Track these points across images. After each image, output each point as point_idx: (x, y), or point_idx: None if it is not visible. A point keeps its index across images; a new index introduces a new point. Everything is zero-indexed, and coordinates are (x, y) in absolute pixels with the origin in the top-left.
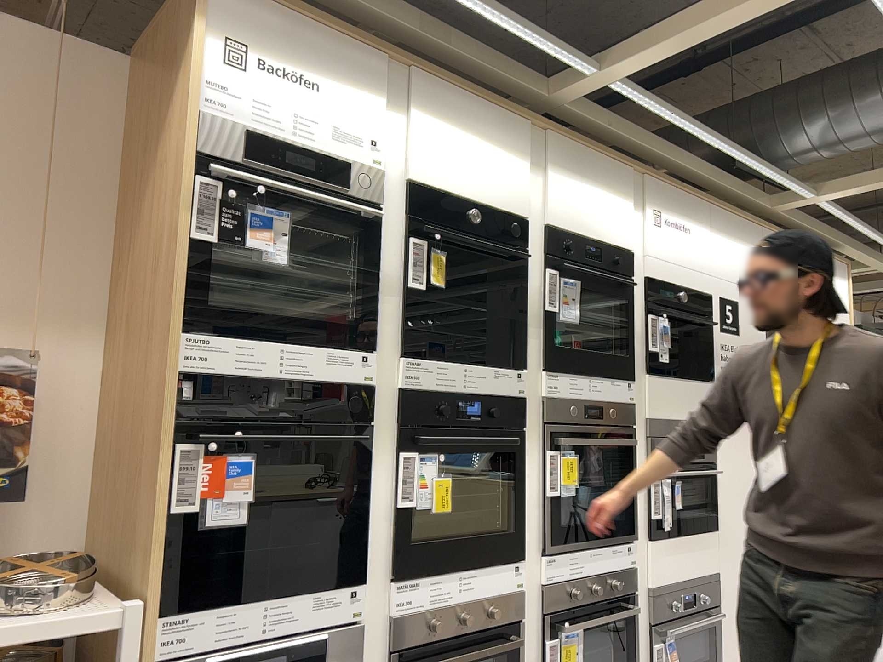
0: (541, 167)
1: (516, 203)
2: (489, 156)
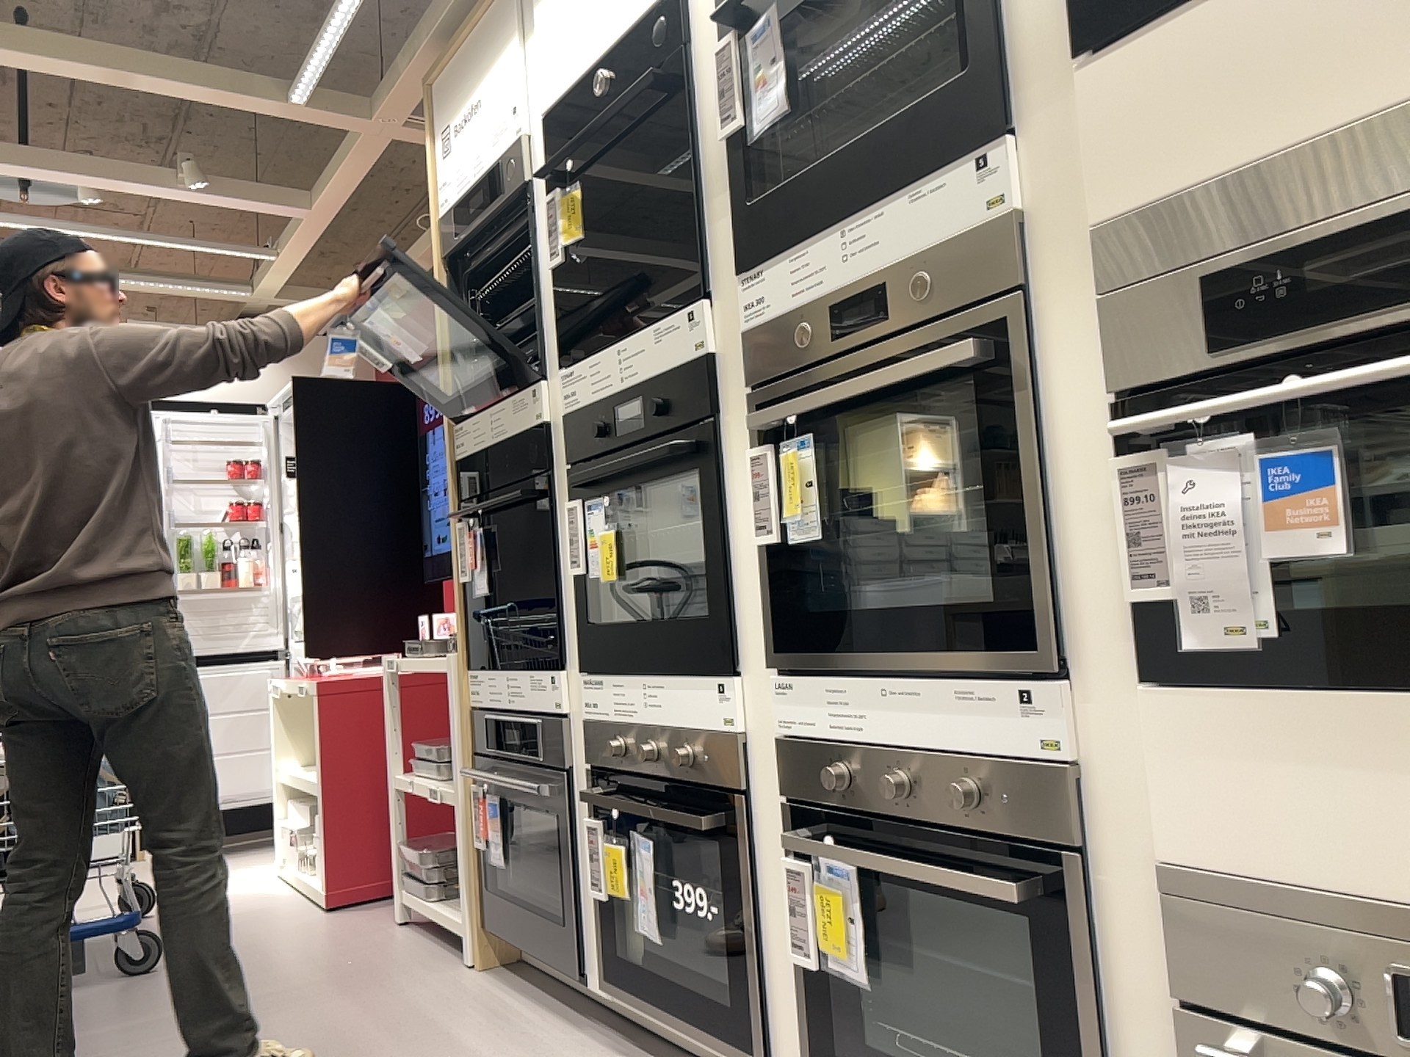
0: None
1: None
2: None
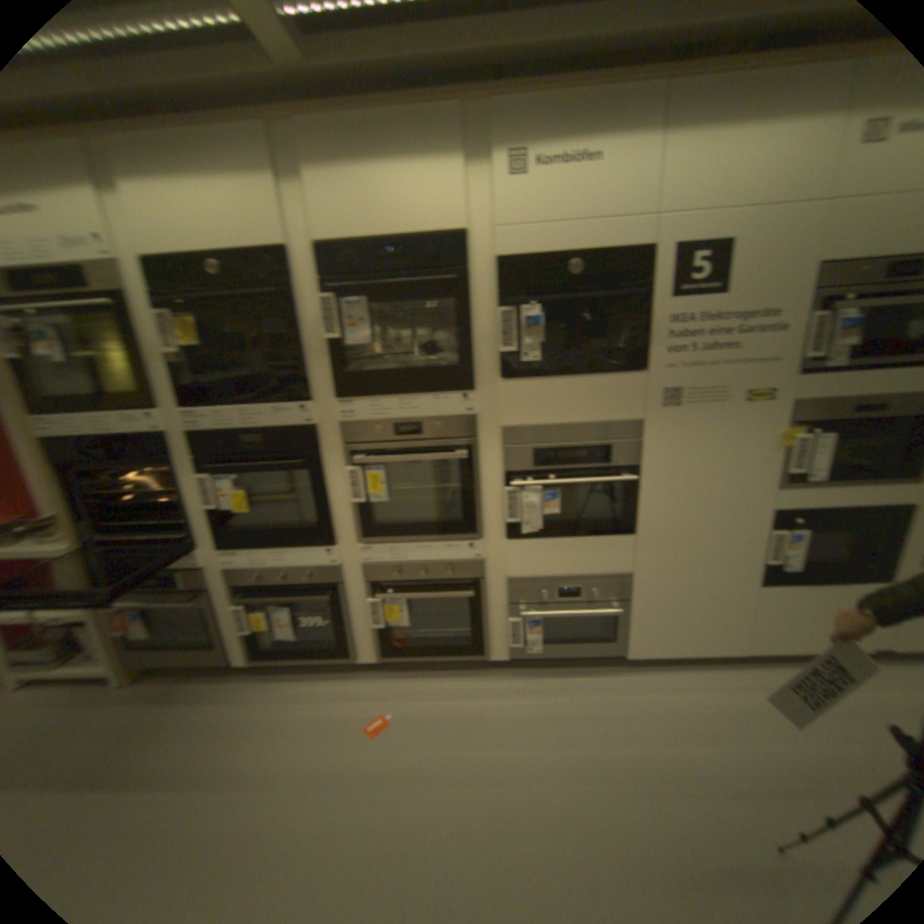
0: (295, 163)
1: (262, 228)
2: (211, 185)
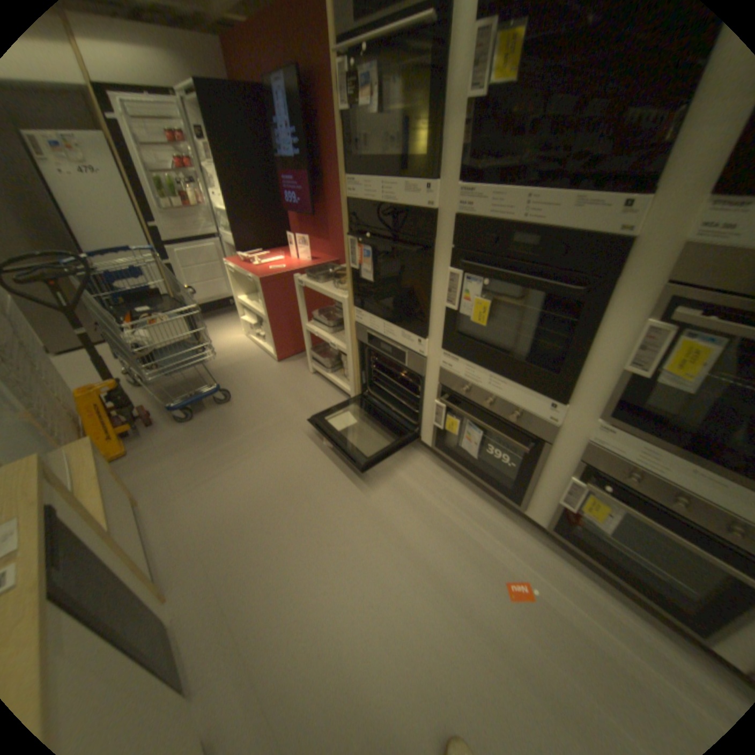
0: None
1: None
2: None
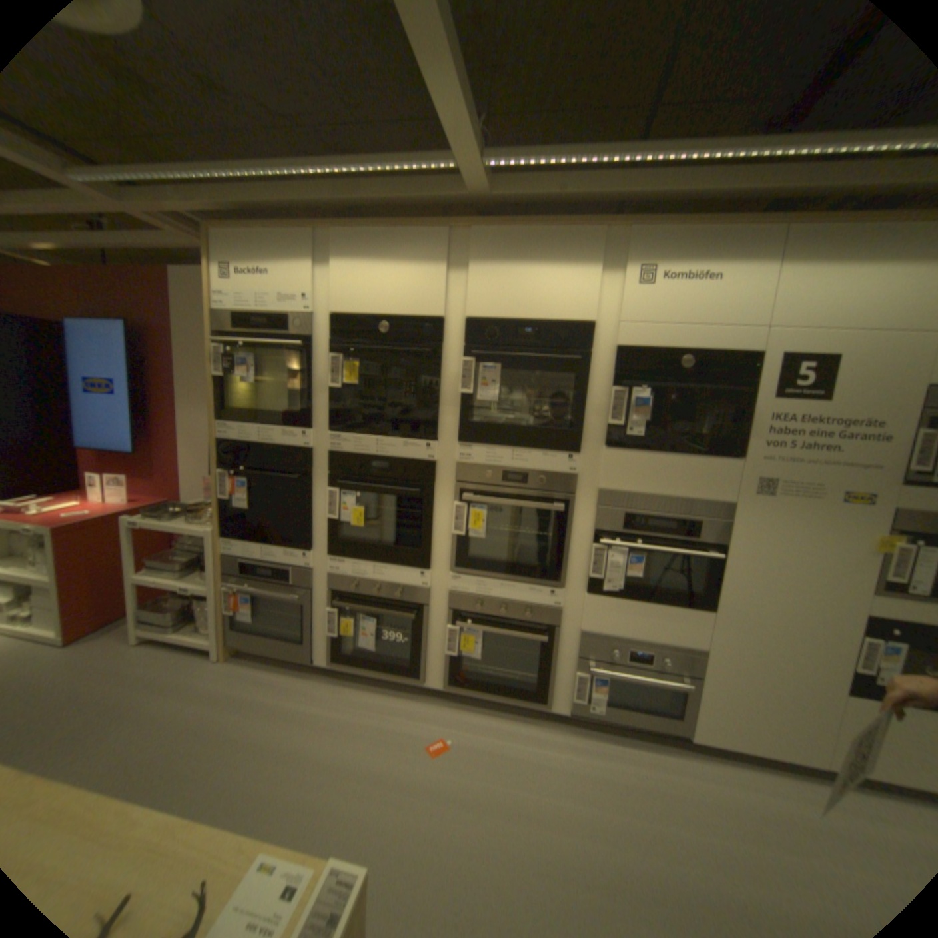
0: (469, 261)
1: (433, 305)
2: (402, 271)
